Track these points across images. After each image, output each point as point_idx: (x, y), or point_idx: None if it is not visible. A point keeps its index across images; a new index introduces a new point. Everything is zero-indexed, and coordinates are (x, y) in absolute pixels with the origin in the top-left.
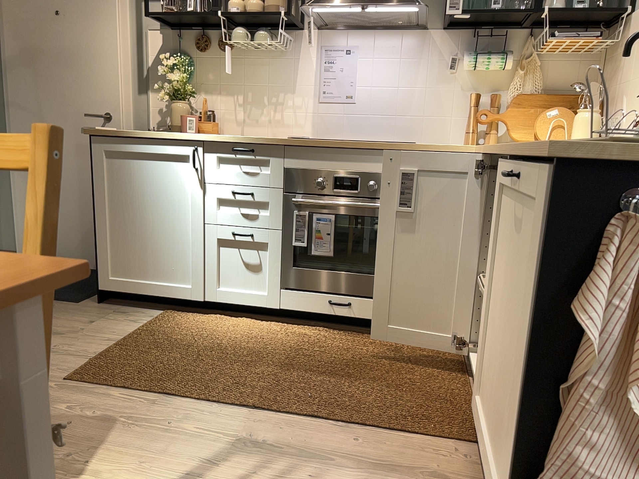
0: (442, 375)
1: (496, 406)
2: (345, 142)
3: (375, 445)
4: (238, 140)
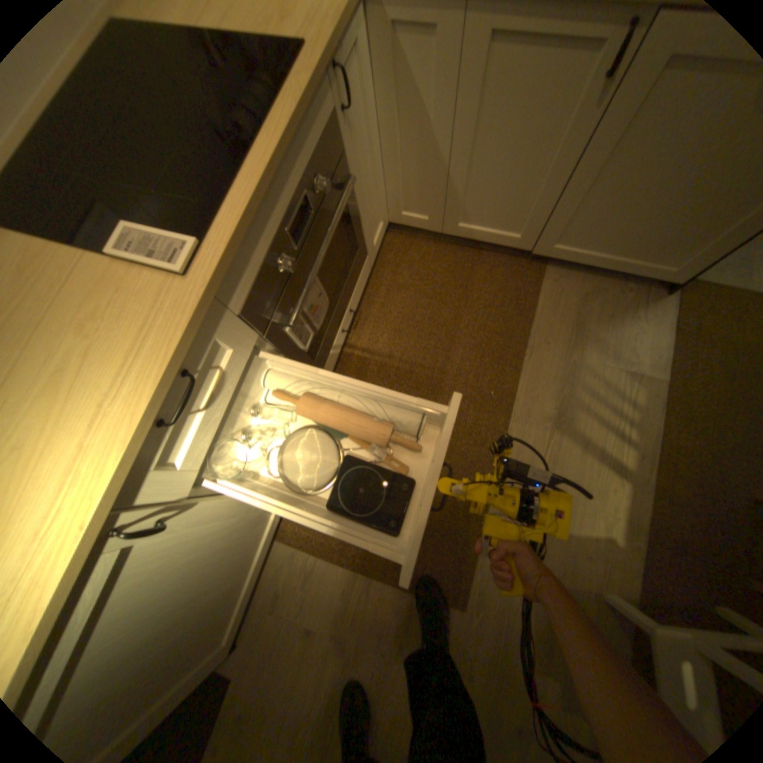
0: (440, 261)
1: (610, 239)
2: (267, 157)
3: (552, 332)
4: (152, 405)
